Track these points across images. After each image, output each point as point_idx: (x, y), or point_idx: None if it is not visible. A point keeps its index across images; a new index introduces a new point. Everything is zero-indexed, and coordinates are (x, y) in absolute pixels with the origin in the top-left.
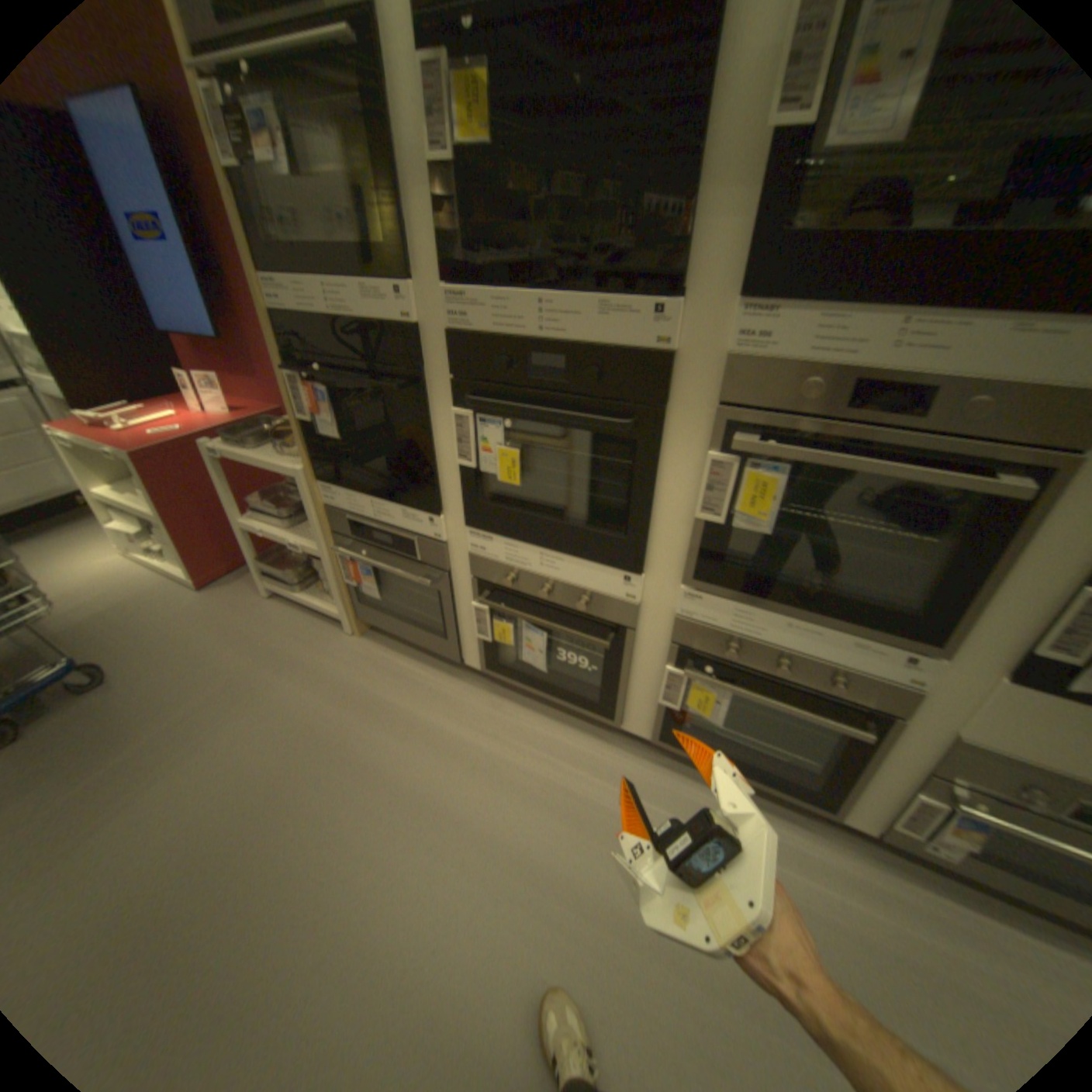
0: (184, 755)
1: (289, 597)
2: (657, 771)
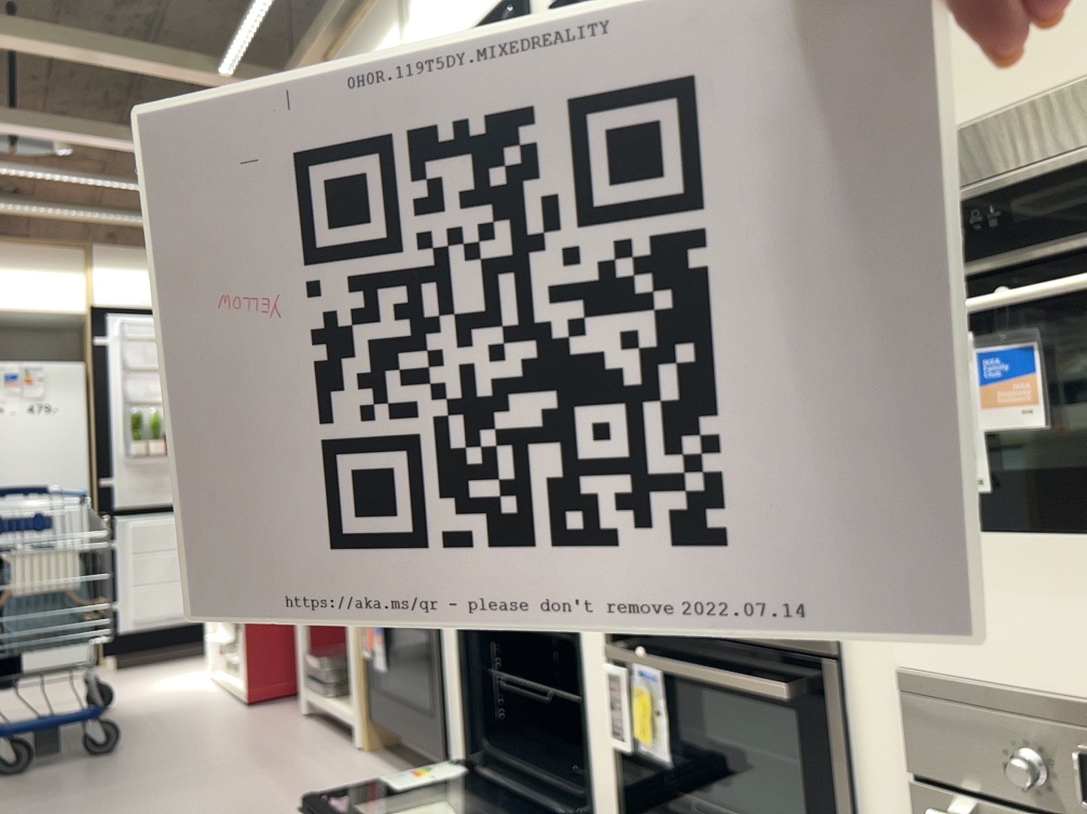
0: (123, 807)
1: (321, 705)
2: None
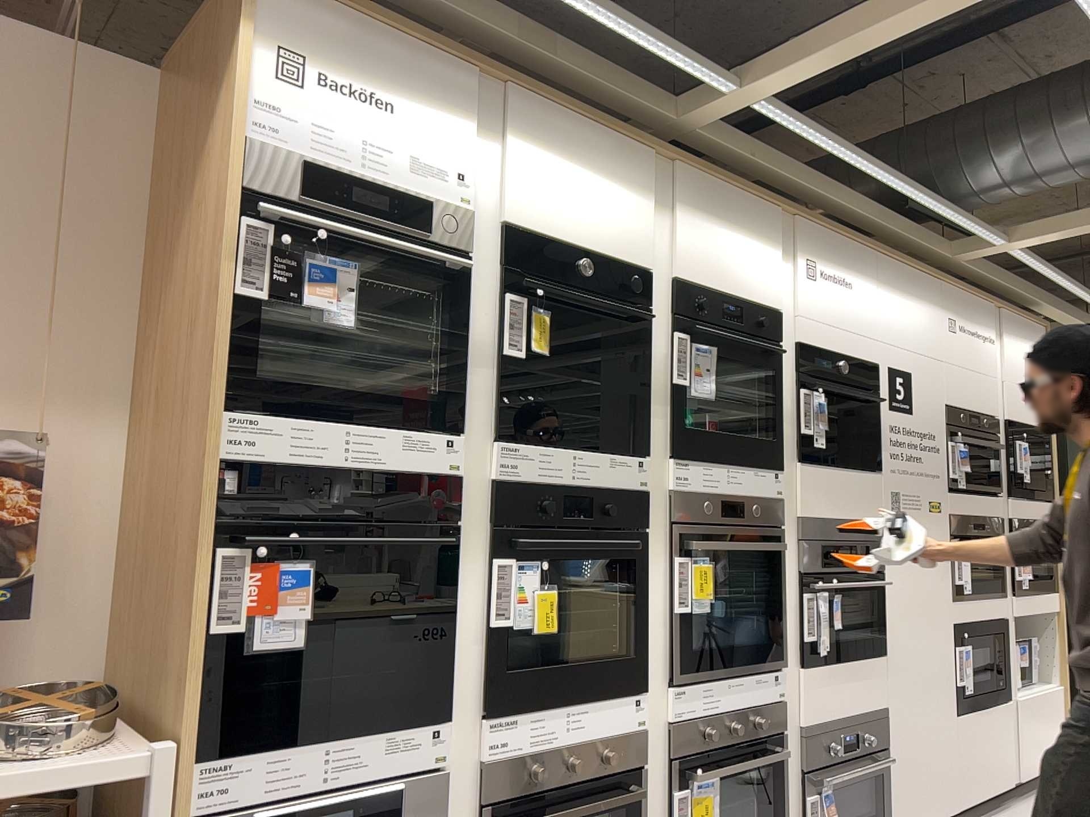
0: None
1: None
2: None
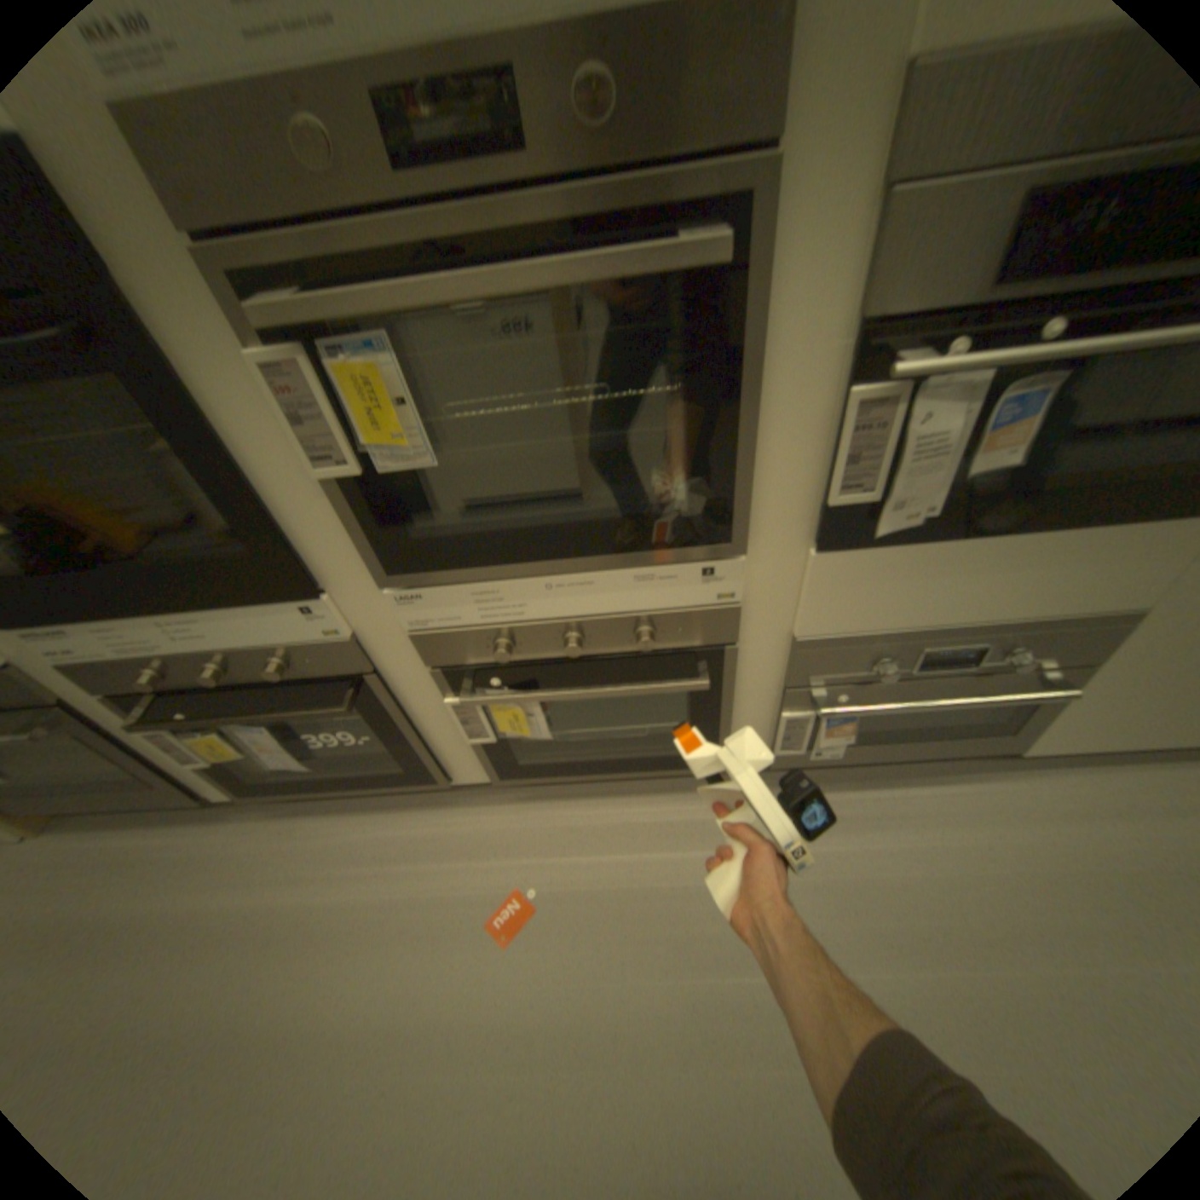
0: None
1: None
2: (518, 810)
